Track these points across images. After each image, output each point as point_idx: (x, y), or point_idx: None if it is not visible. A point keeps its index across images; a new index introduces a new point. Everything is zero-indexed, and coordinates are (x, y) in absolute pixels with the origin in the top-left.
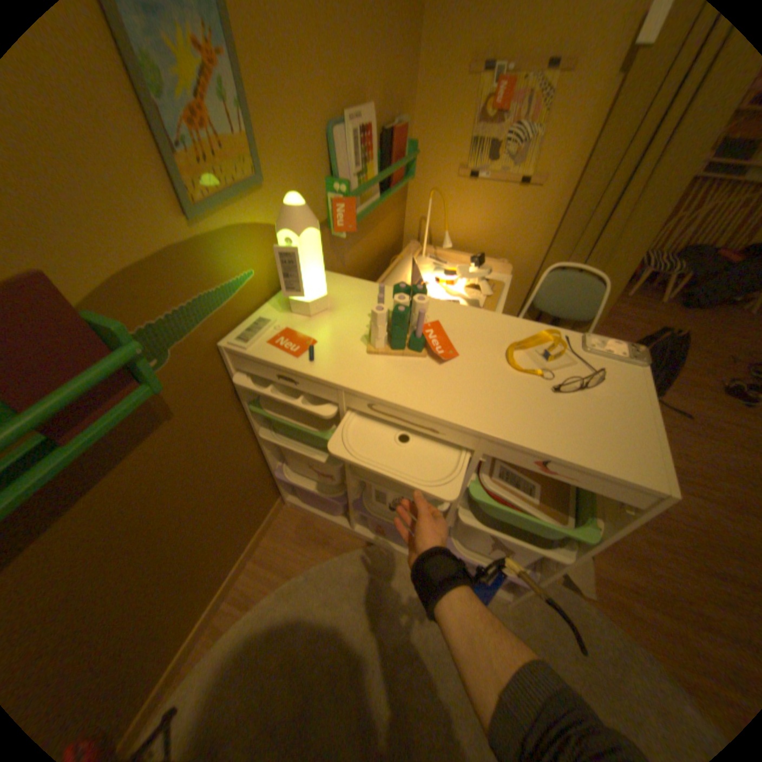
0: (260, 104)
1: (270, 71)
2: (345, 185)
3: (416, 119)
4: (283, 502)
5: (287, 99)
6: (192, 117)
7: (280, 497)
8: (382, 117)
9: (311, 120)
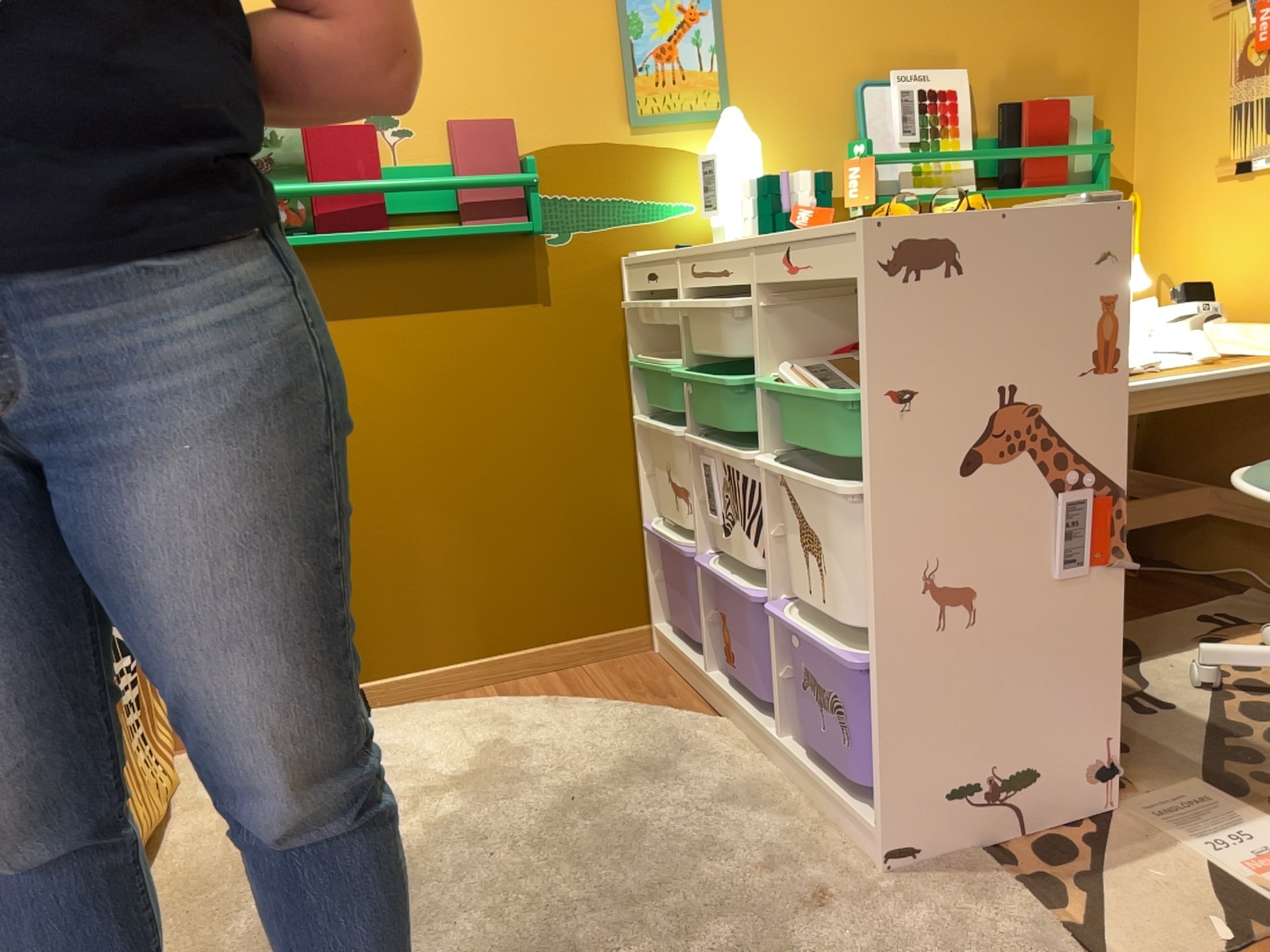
0: (743, 56)
1: (763, 33)
2: (863, 146)
3: (1135, 113)
4: (651, 643)
5: (784, 56)
6: (660, 56)
7: (650, 625)
8: (1004, 96)
9: (824, 79)
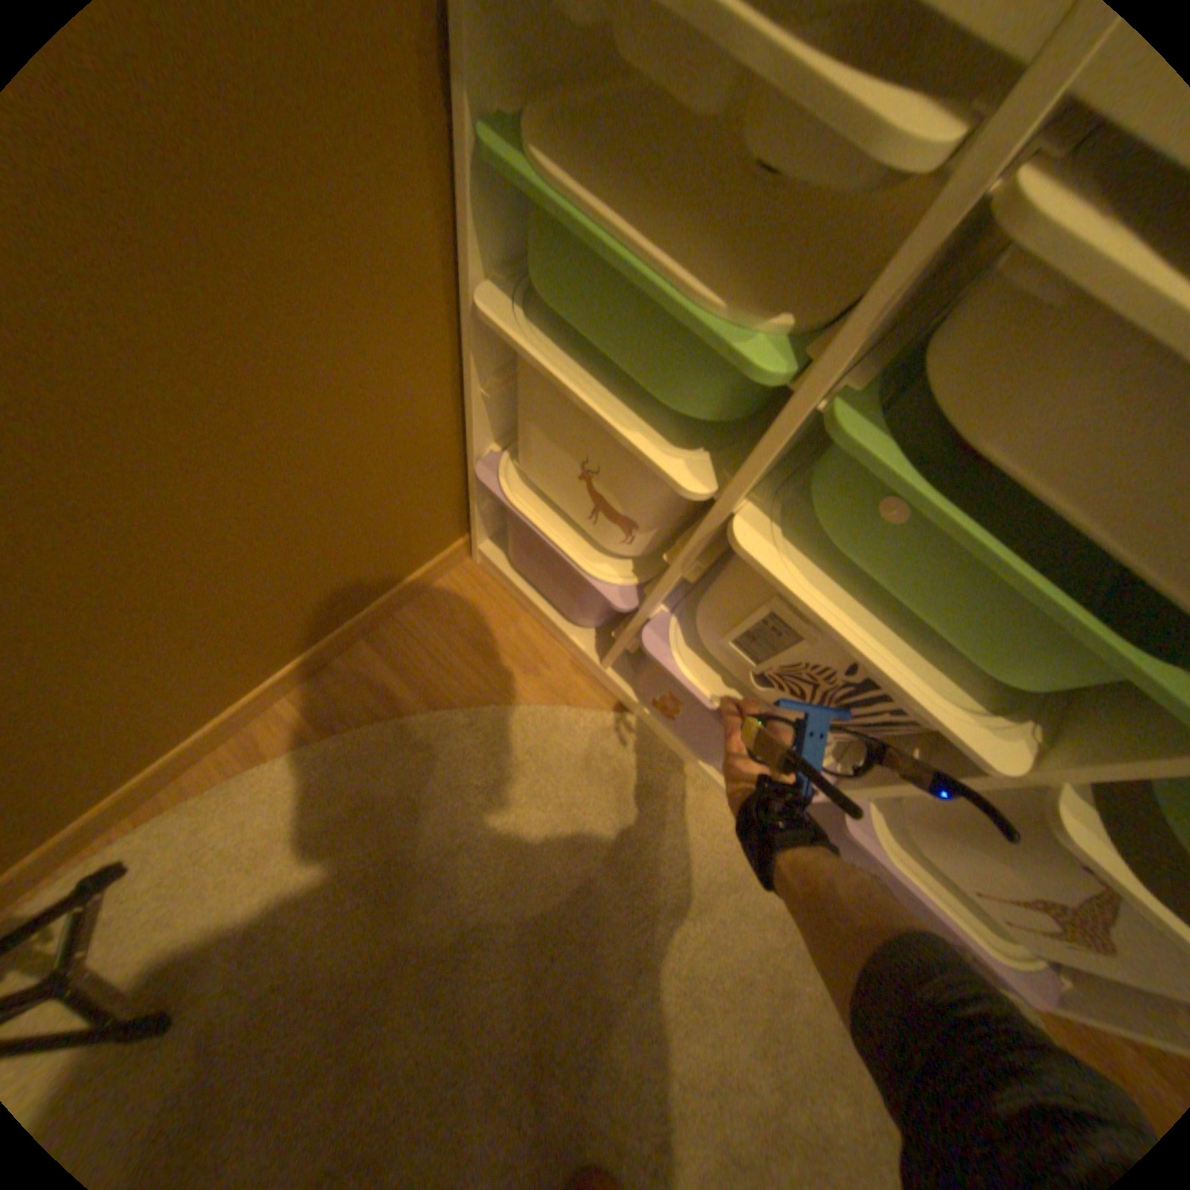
0: None
1: None
2: None
3: None
4: (470, 551)
5: None
6: None
7: (469, 536)
8: None
9: None
